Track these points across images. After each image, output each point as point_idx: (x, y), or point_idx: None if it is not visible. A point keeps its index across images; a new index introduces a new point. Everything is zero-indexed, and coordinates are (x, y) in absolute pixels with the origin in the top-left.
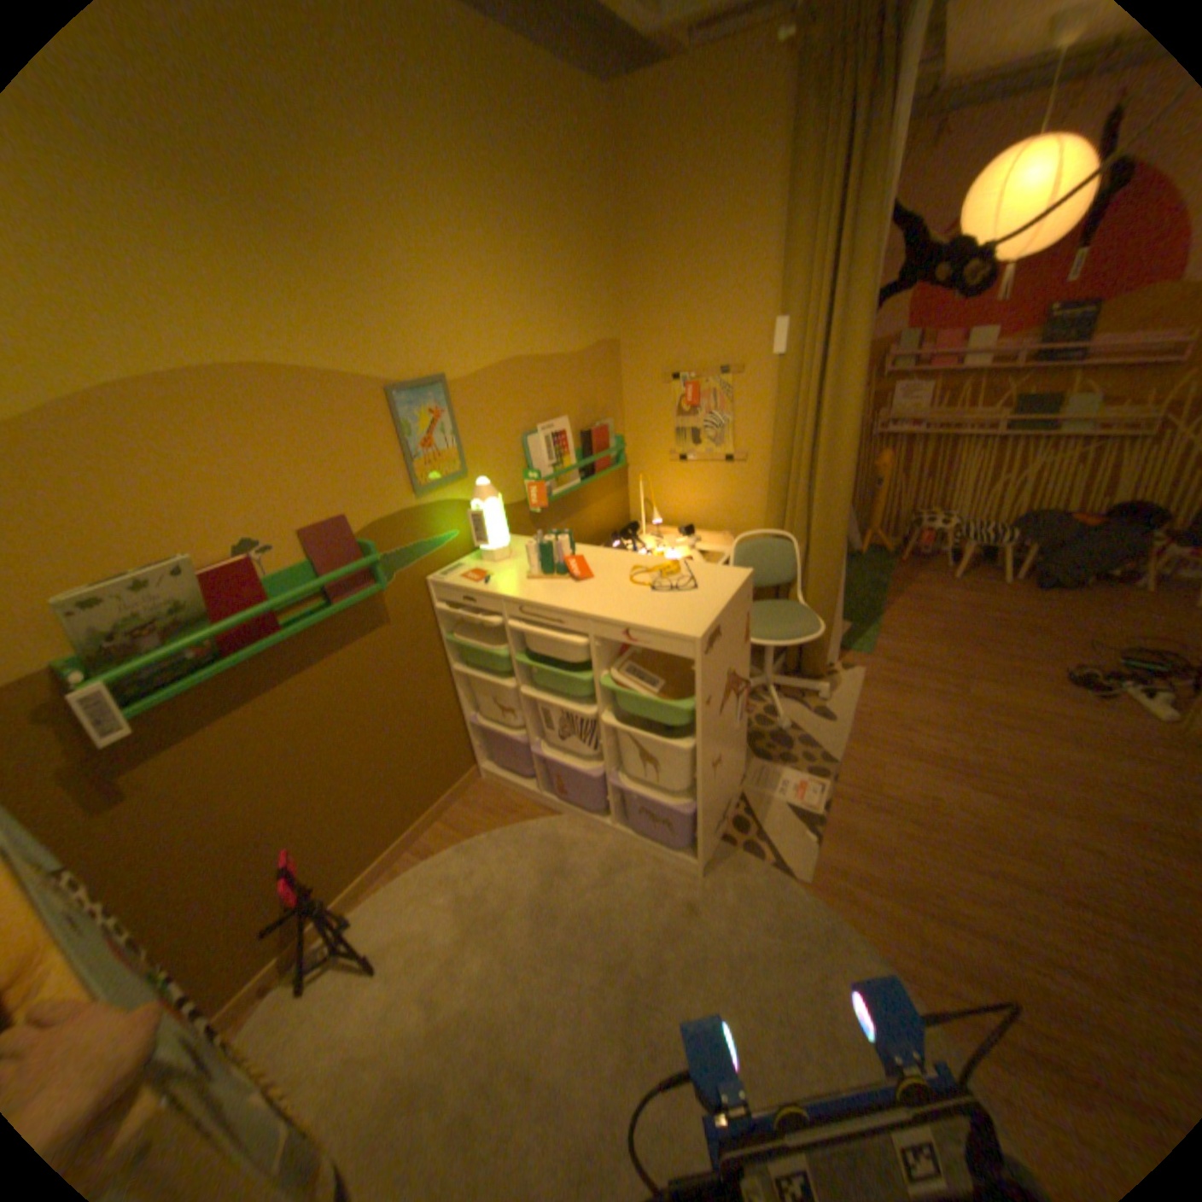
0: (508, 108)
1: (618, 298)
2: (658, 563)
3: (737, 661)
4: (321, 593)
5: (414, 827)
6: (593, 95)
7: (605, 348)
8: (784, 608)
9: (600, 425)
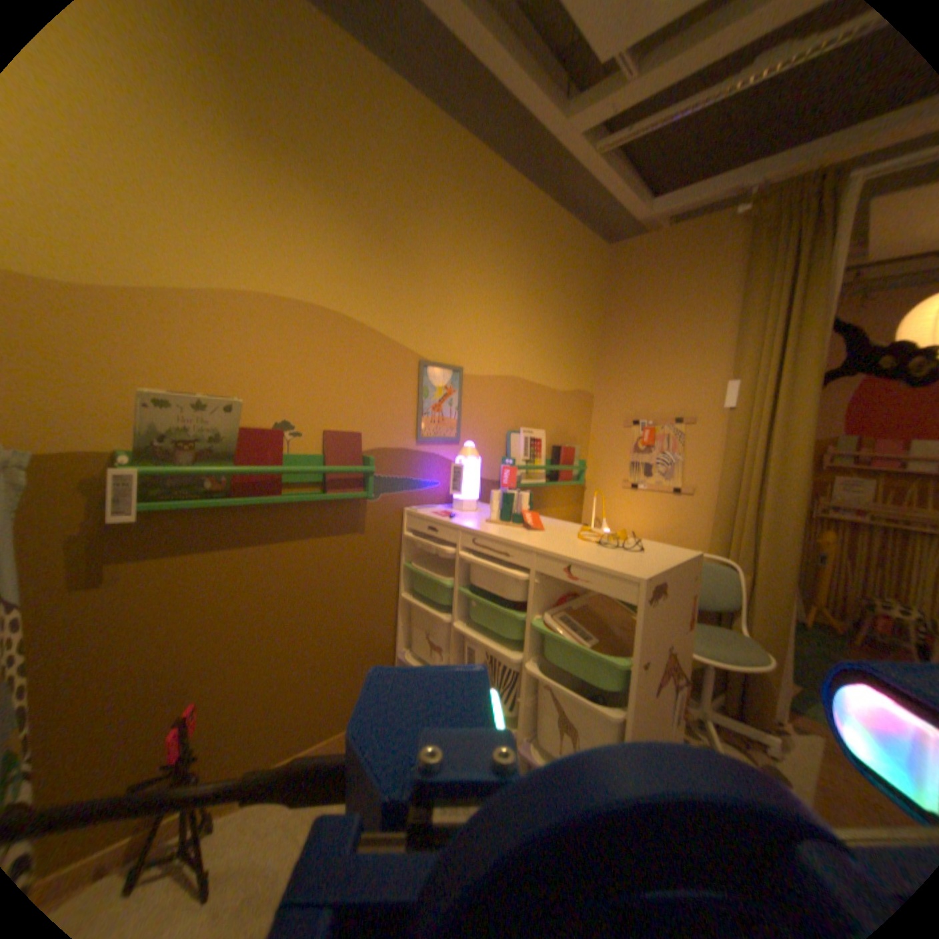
0: (546, 236)
1: (599, 366)
2: (608, 535)
3: (682, 644)
4: (323, 485)
5: (316, 749)
6: (602, 246)
7: (583, 395)
8: (729, 635)
9: (570, 446)
